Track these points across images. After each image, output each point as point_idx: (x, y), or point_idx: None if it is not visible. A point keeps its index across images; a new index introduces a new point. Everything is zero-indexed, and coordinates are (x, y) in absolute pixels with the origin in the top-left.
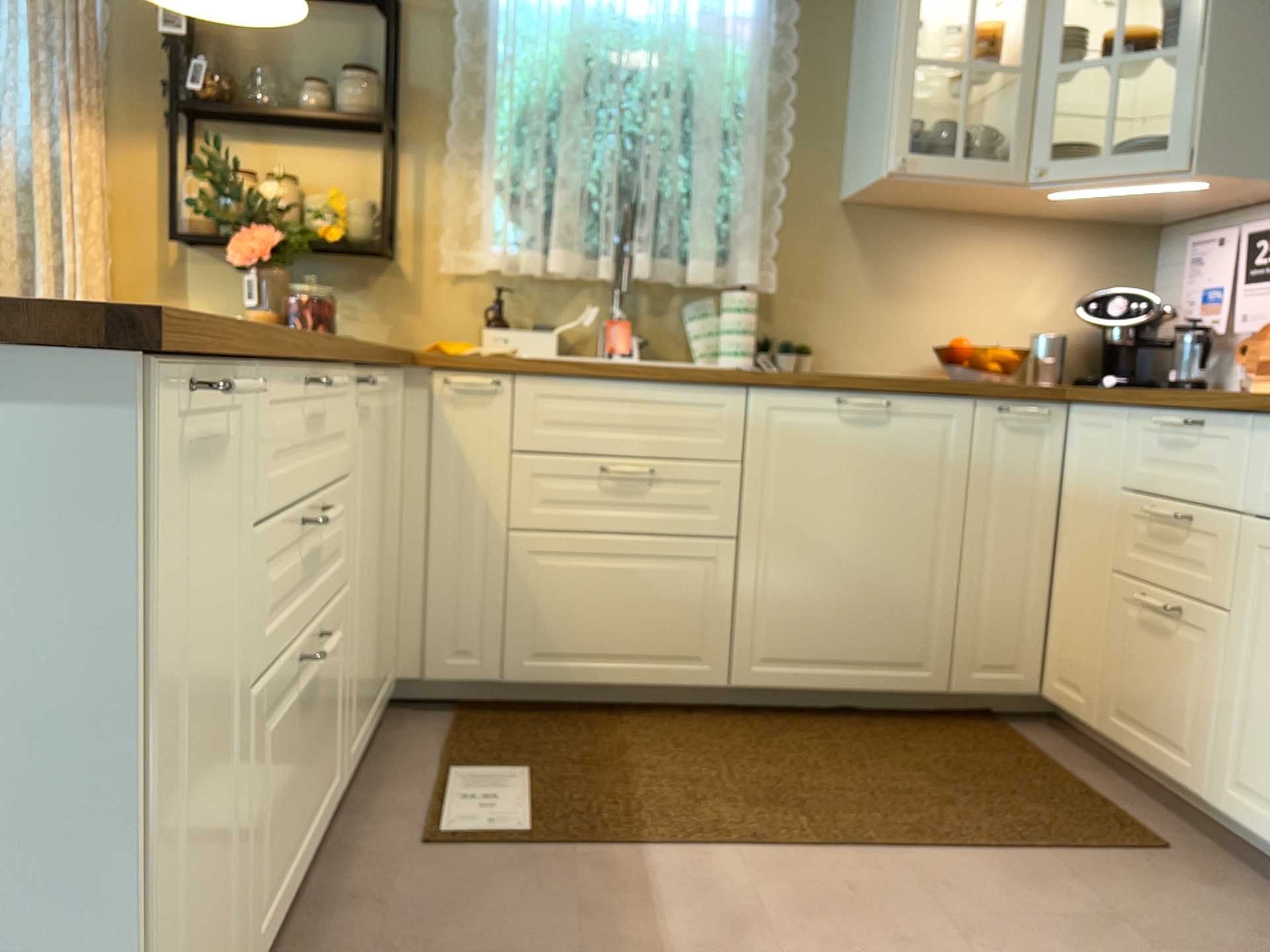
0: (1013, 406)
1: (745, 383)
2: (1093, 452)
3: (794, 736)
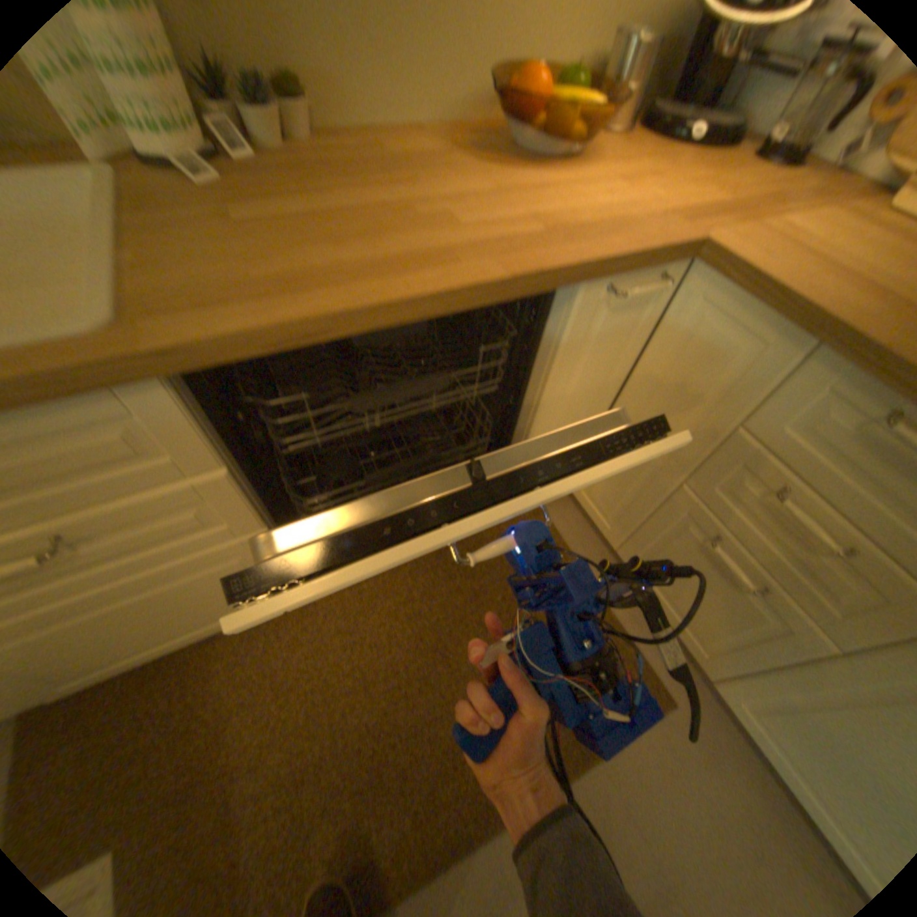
0: (630, 281)
1: (142, 376)
2: (710, 348)
3: (381, 609)
